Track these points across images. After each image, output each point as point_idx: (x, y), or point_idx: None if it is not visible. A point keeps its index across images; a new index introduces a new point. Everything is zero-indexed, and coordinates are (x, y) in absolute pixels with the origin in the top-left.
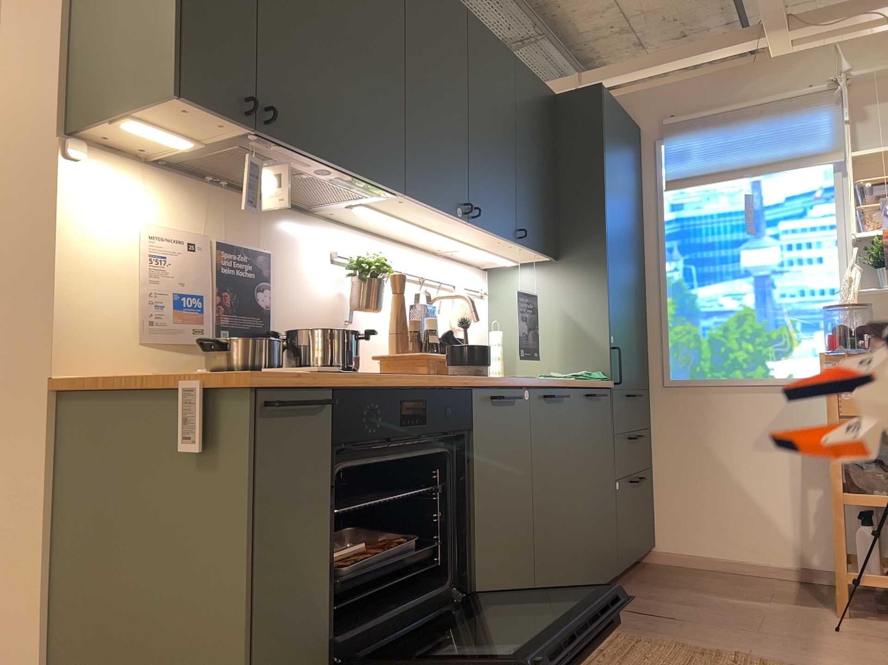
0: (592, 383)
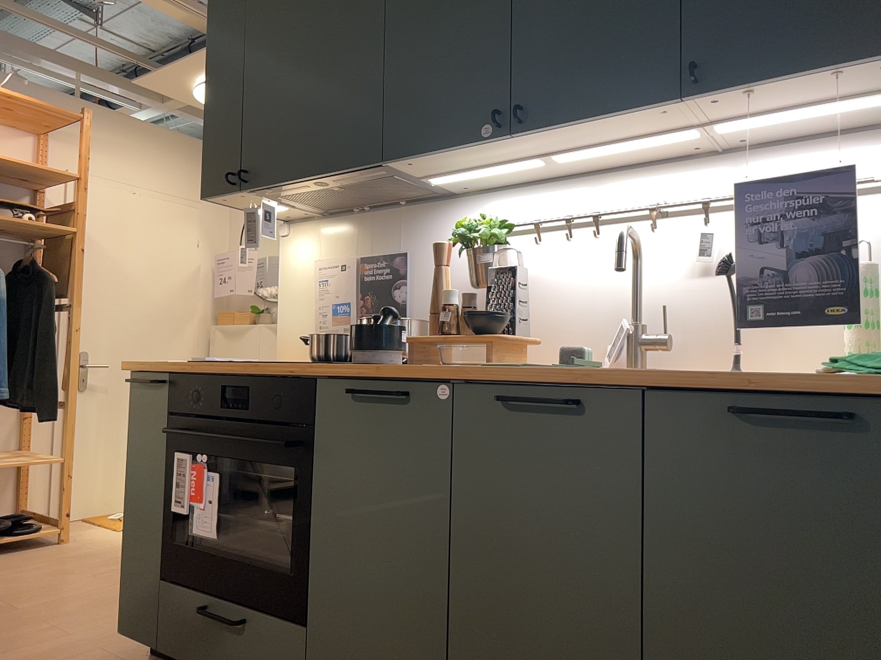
0: (808, 382)
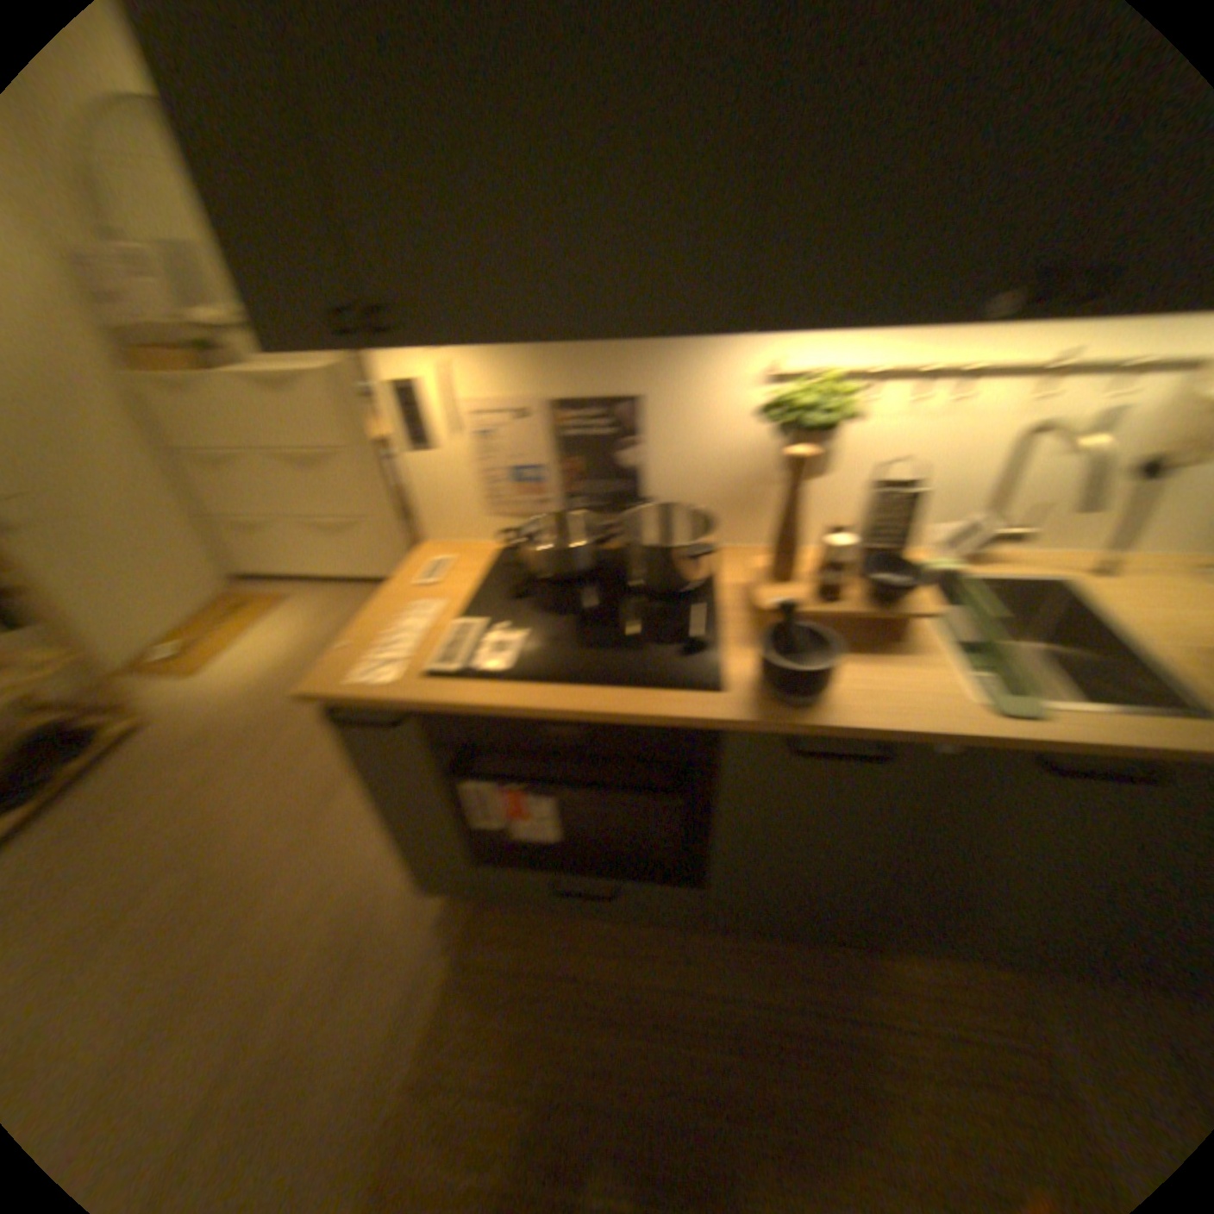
0: None
